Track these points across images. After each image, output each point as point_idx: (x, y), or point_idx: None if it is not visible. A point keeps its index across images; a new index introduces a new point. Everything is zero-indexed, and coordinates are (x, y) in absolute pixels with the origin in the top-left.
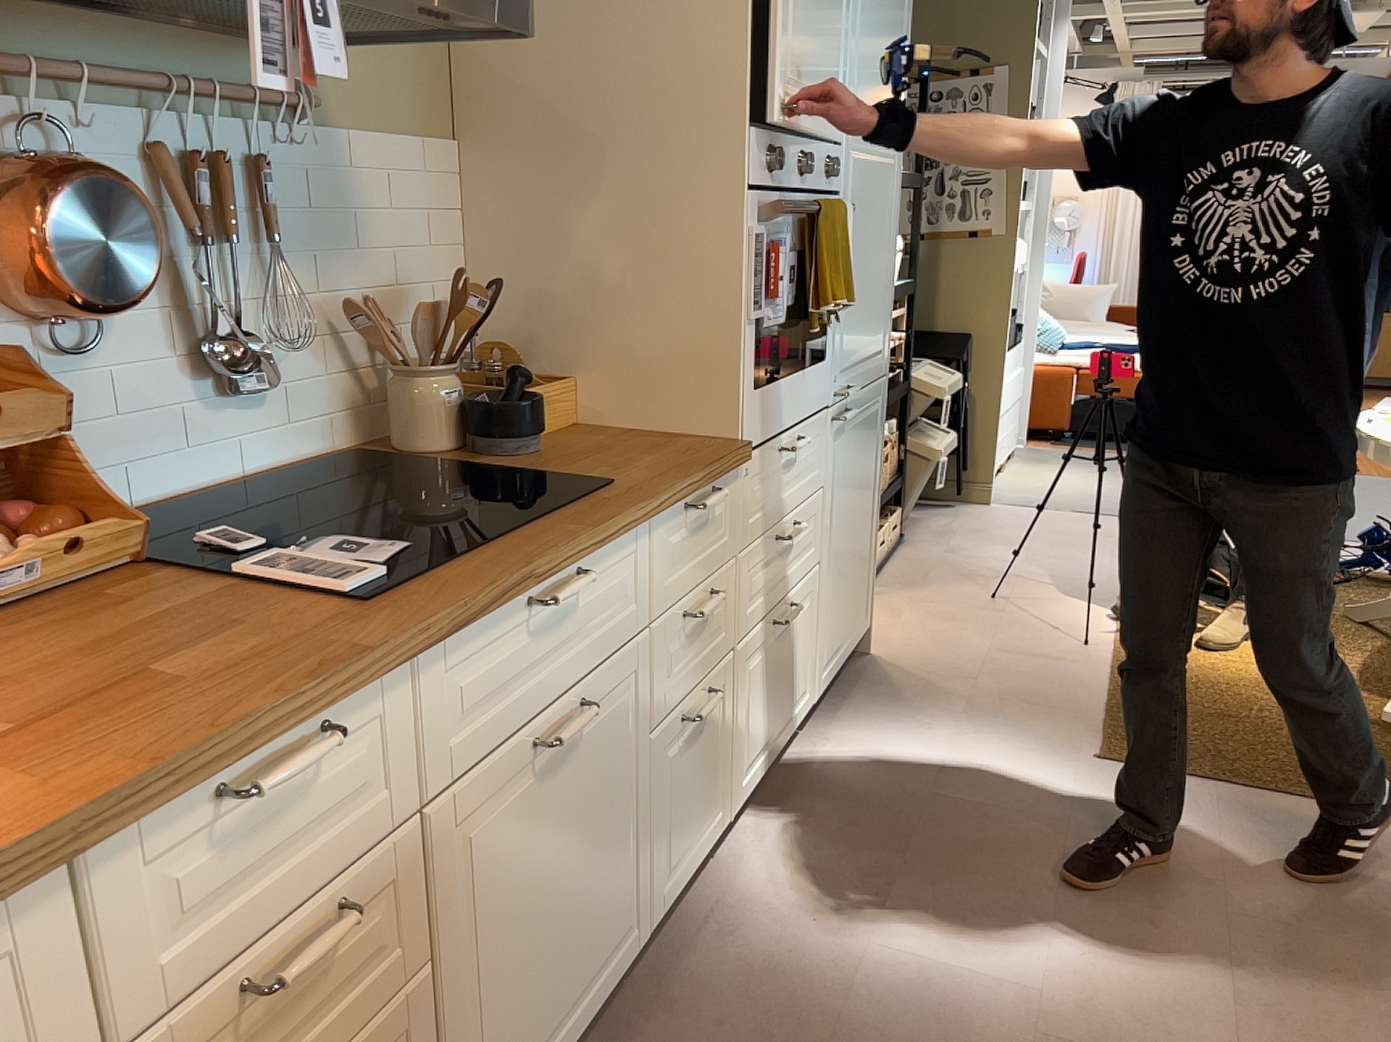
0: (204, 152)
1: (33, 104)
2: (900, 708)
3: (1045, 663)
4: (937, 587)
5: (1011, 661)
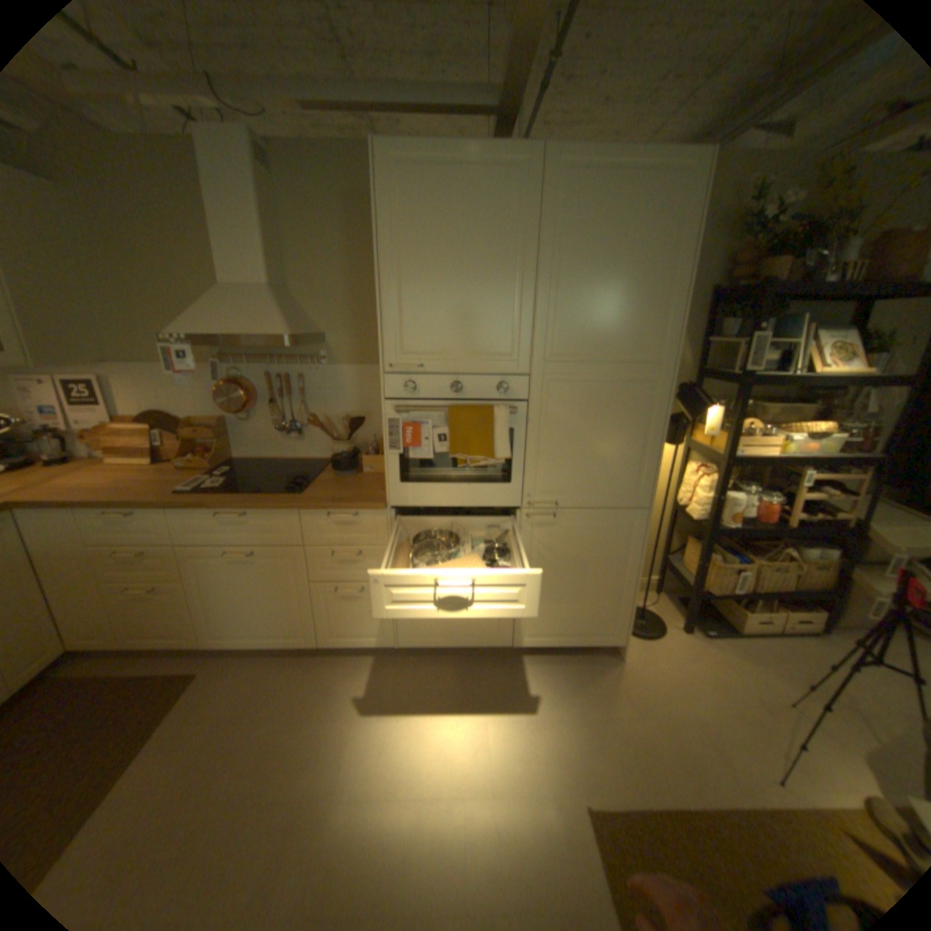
0: (281, 374)
1: (233, 365)
2: (569, 690)
3: (710, 760)
4: (766, 672)
5: (692, 738)
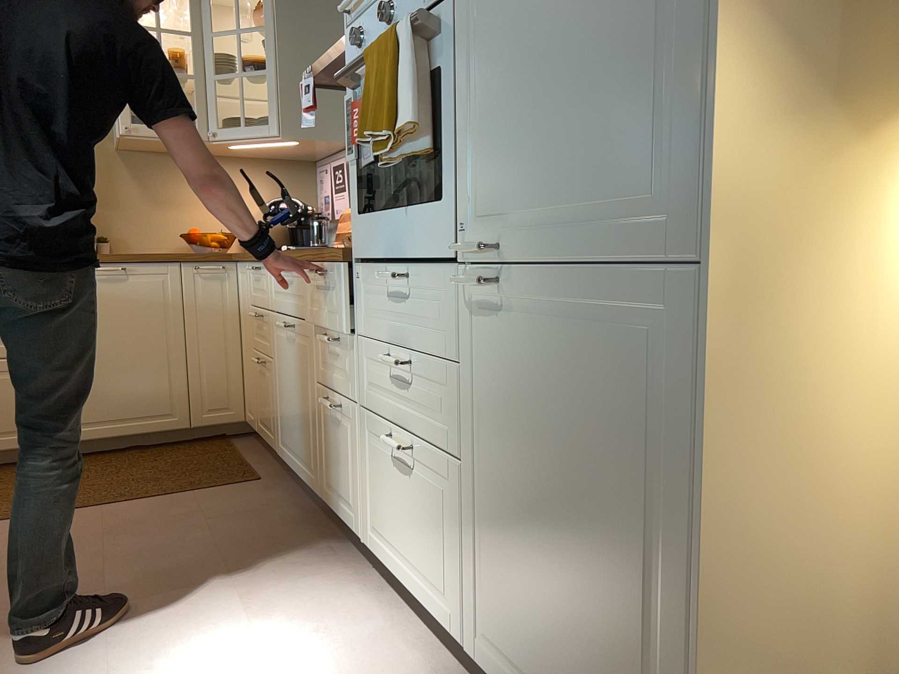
0: None
1: None
2: None
3: None
4: None
5: None
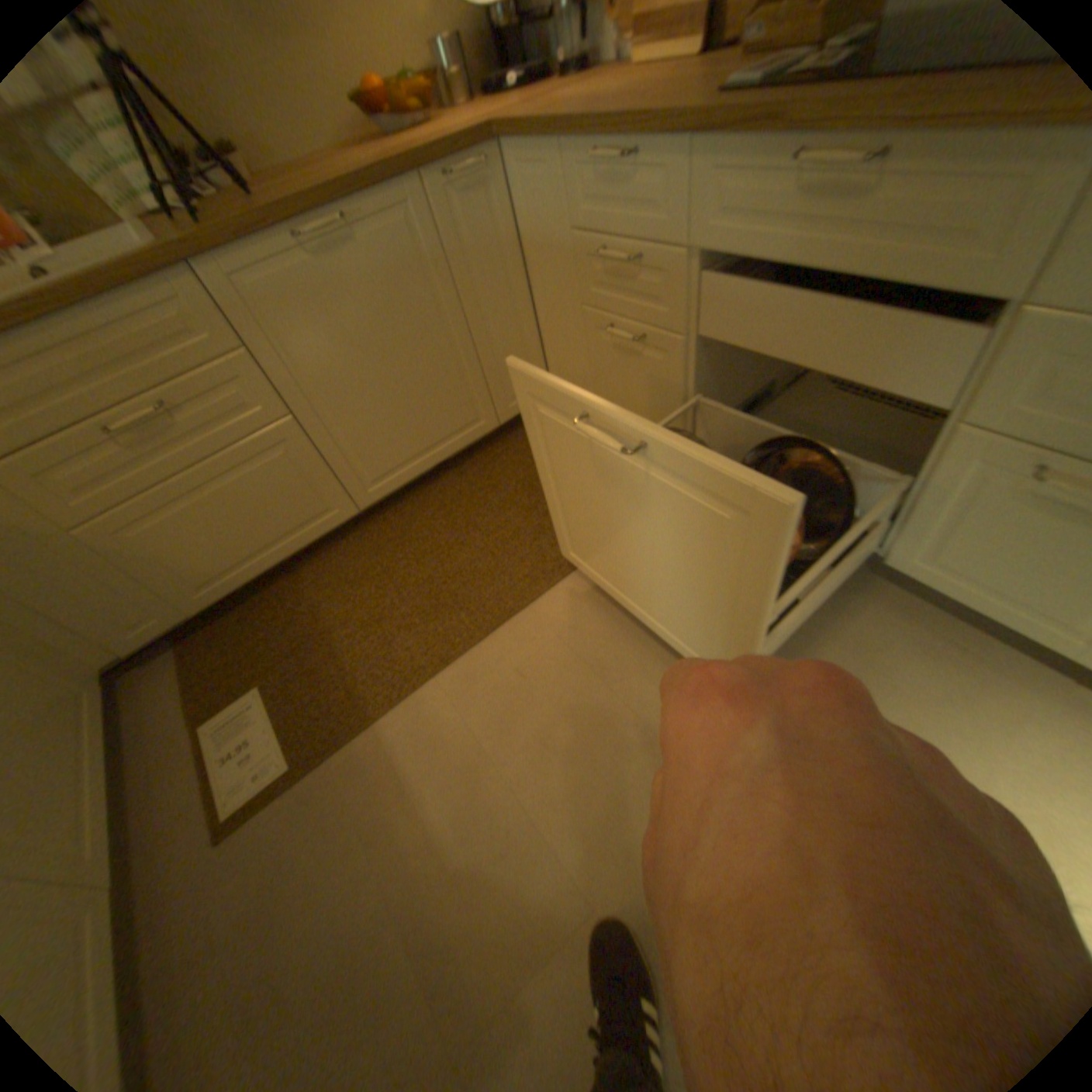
0: None
1: None
2: None
3: None
4: None
5: None
